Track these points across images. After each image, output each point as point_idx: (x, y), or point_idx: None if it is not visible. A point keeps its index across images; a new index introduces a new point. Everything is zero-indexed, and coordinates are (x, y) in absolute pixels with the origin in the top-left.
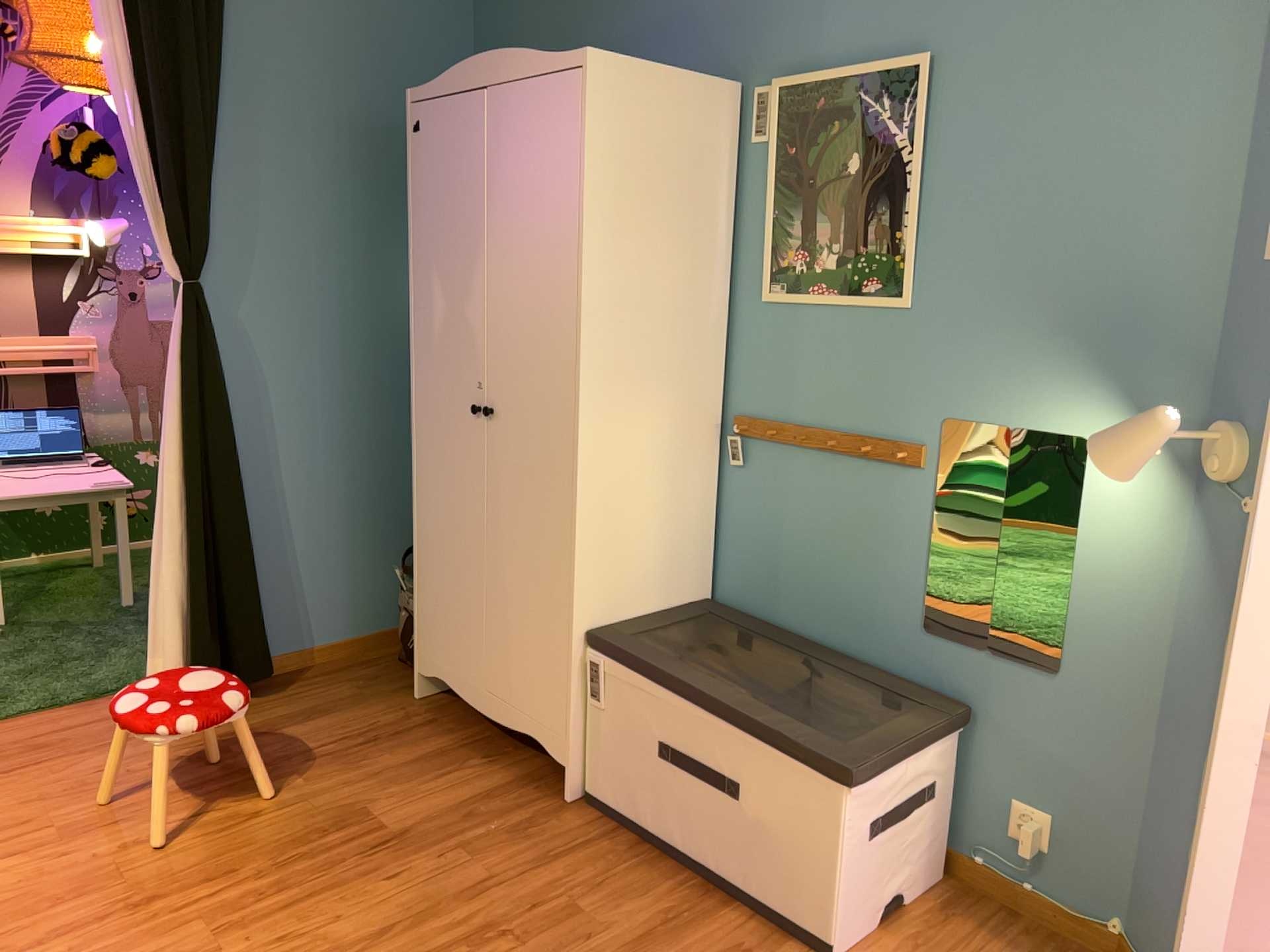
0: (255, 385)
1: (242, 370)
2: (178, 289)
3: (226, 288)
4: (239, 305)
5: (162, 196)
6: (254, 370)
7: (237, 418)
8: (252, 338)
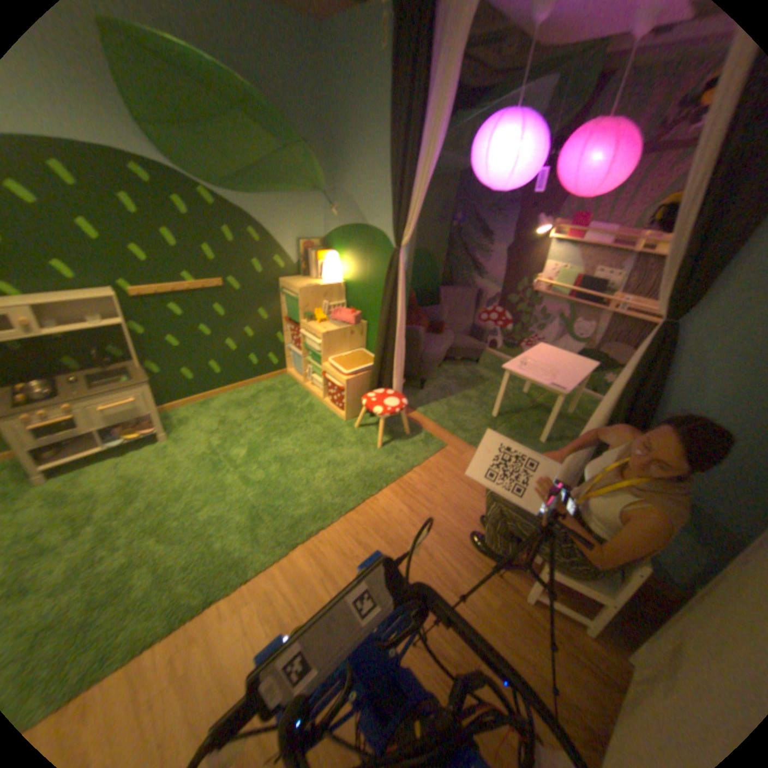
0: (689, 407)
1: (685, 393)
2: (668, 323)
3: (710, 334)
4: (714, 349)
5: (682, 256)
6: (696, 397)
7: (661, 420)
8: (710, 376)
